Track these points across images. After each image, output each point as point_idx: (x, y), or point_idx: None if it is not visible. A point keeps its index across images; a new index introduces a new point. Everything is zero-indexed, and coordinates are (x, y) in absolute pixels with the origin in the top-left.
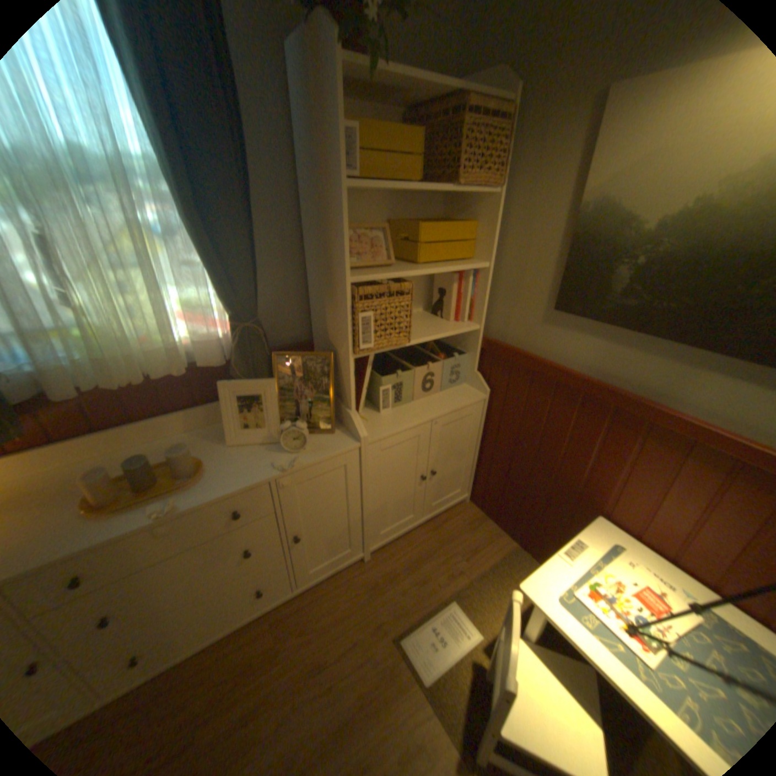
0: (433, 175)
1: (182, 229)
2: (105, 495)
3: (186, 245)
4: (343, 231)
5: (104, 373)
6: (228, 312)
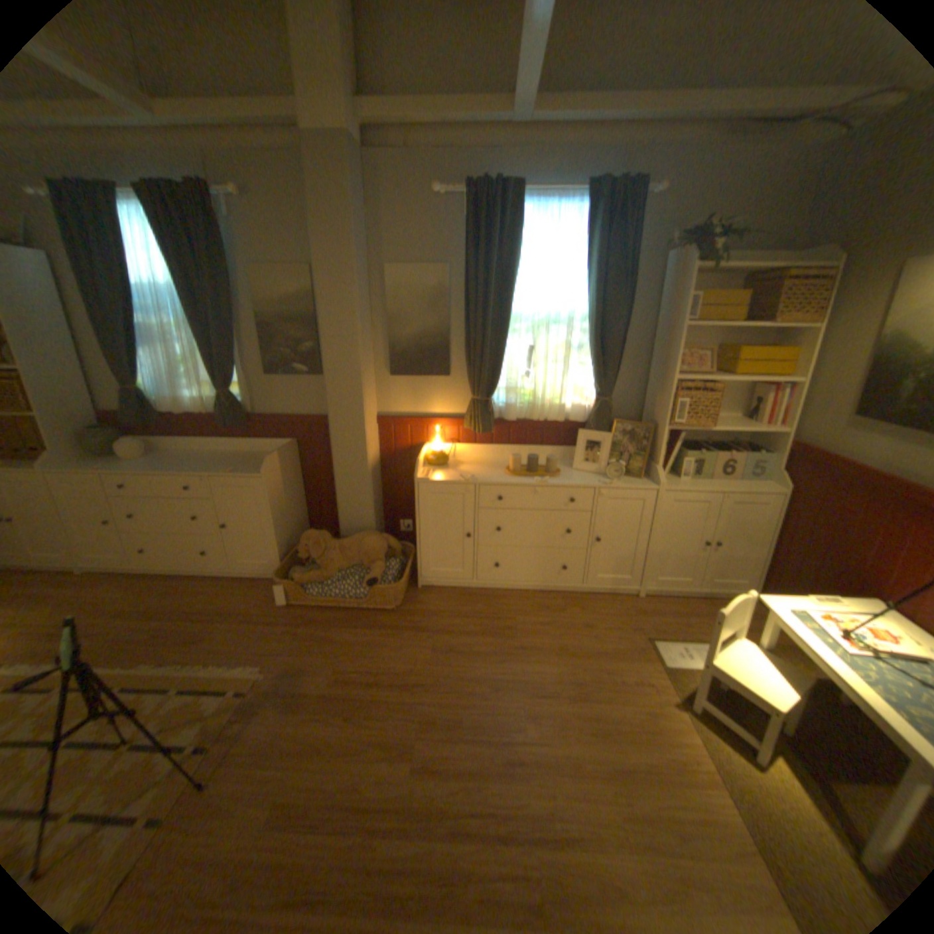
0: (758, 316)
1: (586, 346)
2: (516, 468)
3: (585, 354)
4: (677, 349)
5: (527, 413)
6: (594, 392)
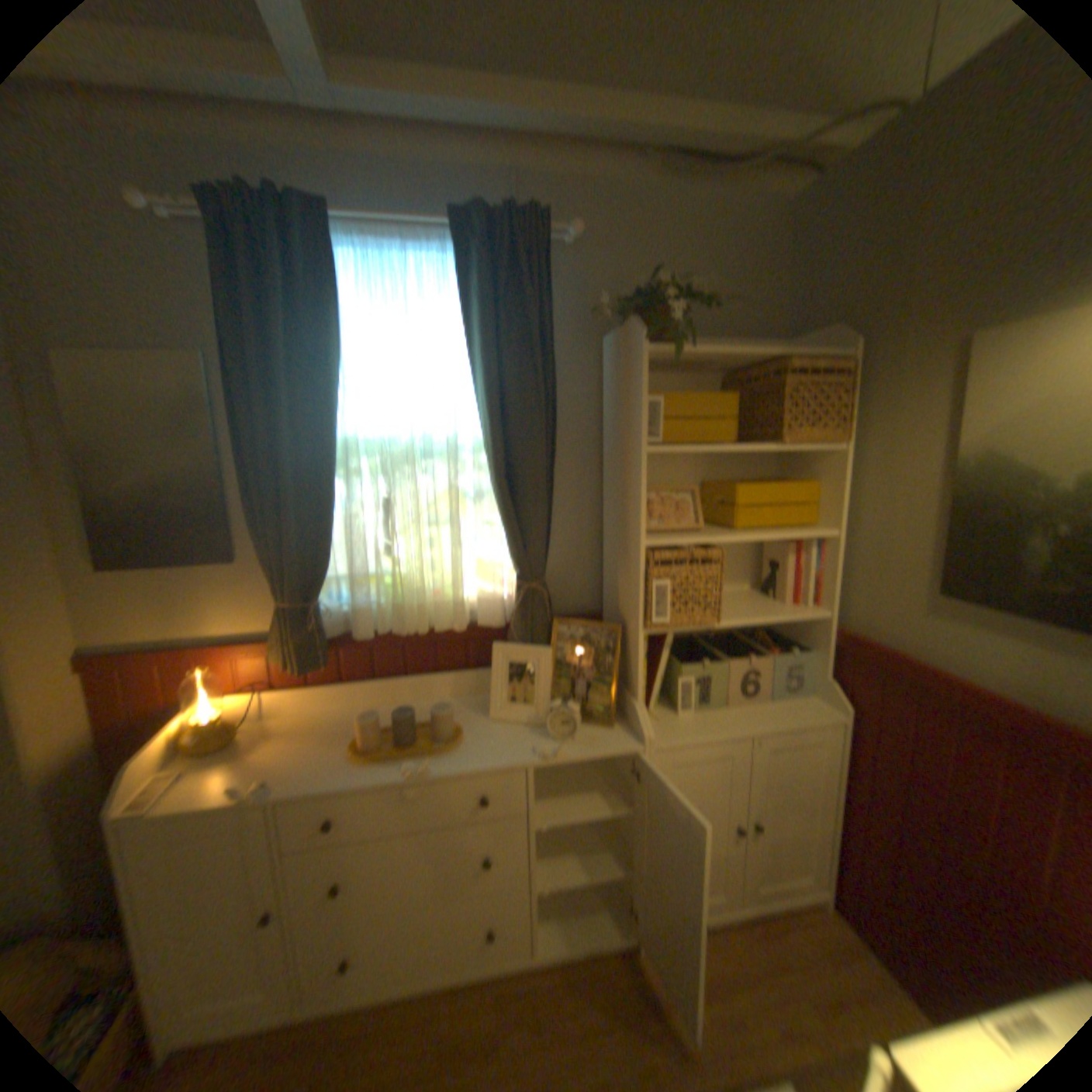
0: (754, 436)
1: (490, 494)
2: (369, 745)
3: (490, 509)
4: (639, 495)
5: (397, 622)
6: (515, 573)
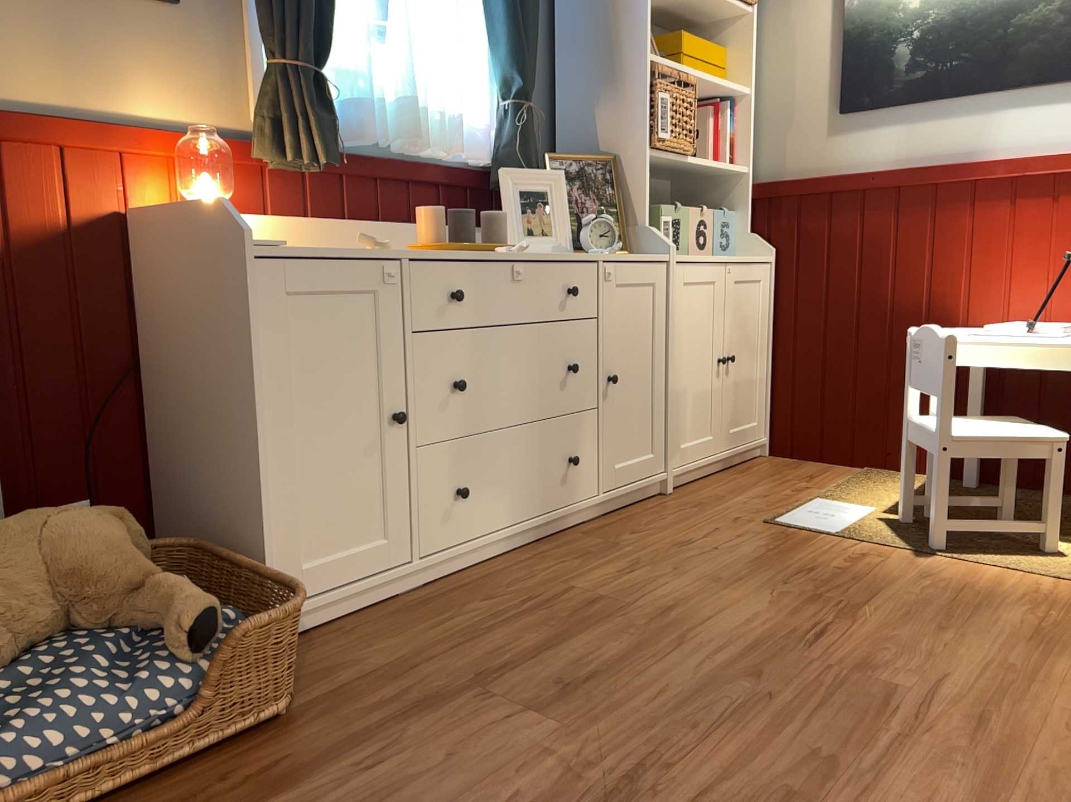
0: None
1: None
2: (441, 238)
3: (475, 13)
4: (643, 5)
5: (390, 134)
6: (503, 97)
